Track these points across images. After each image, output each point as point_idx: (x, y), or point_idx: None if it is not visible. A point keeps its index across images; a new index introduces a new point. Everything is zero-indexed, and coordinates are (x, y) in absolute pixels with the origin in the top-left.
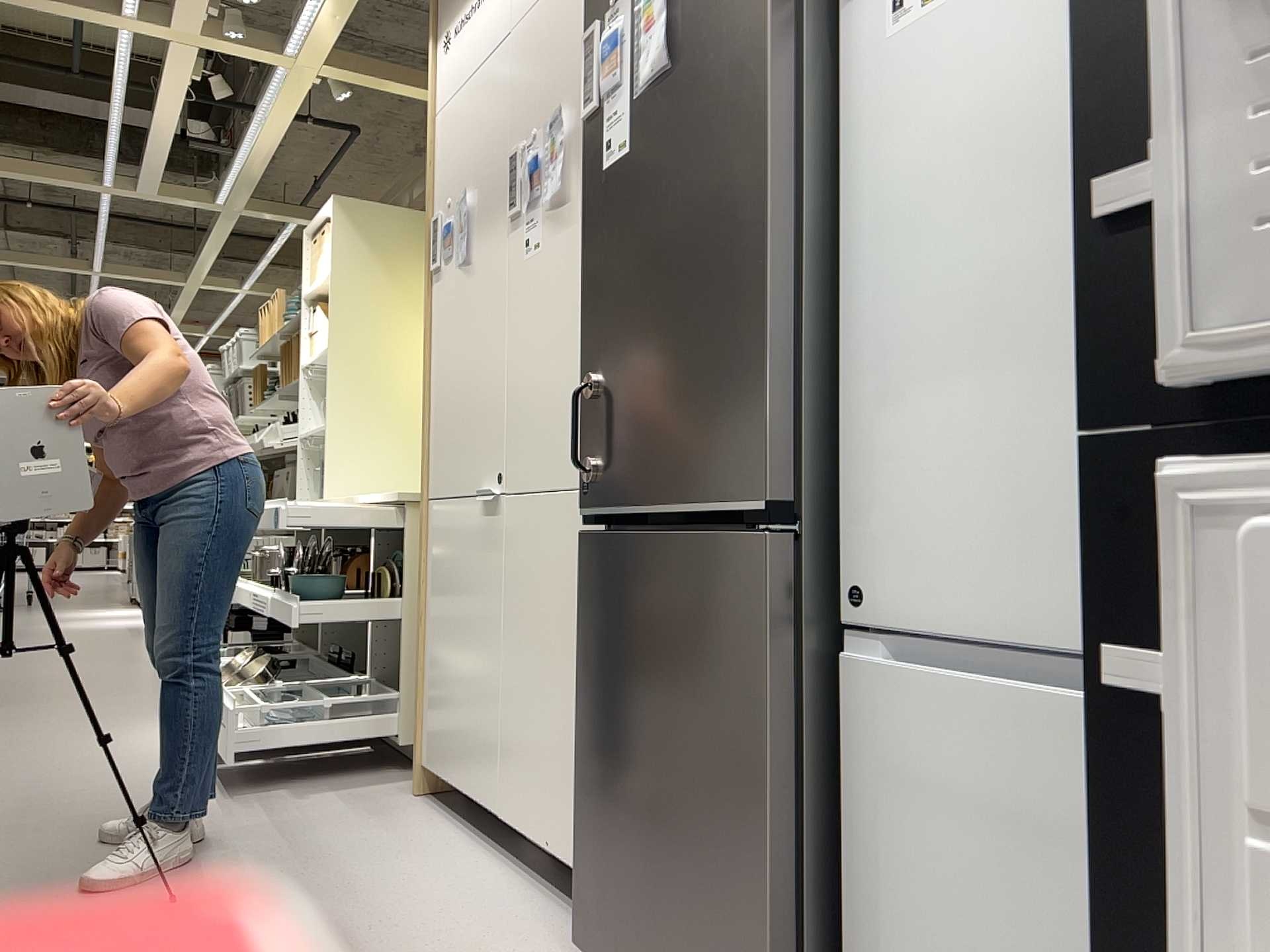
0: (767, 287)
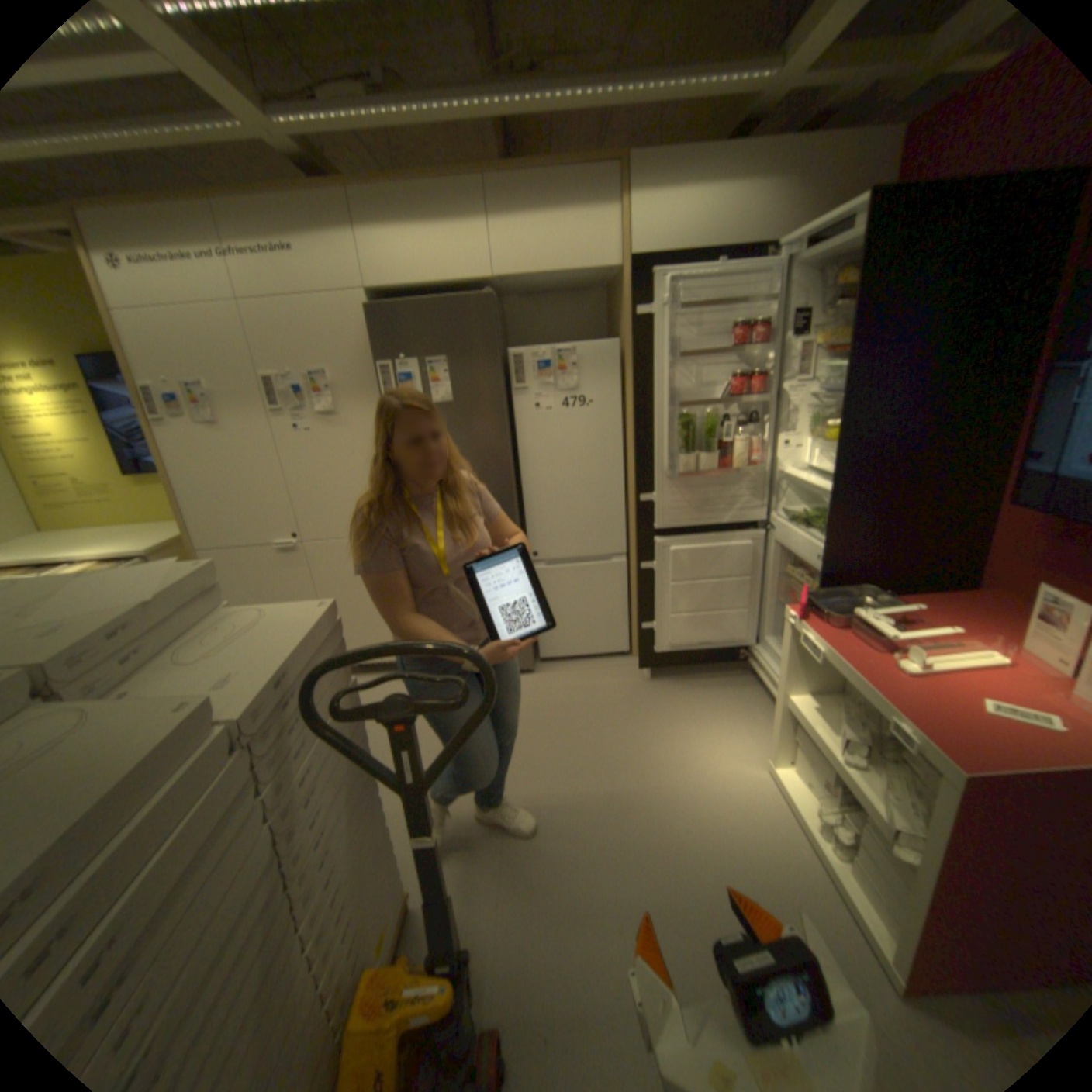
0: (511, 483)
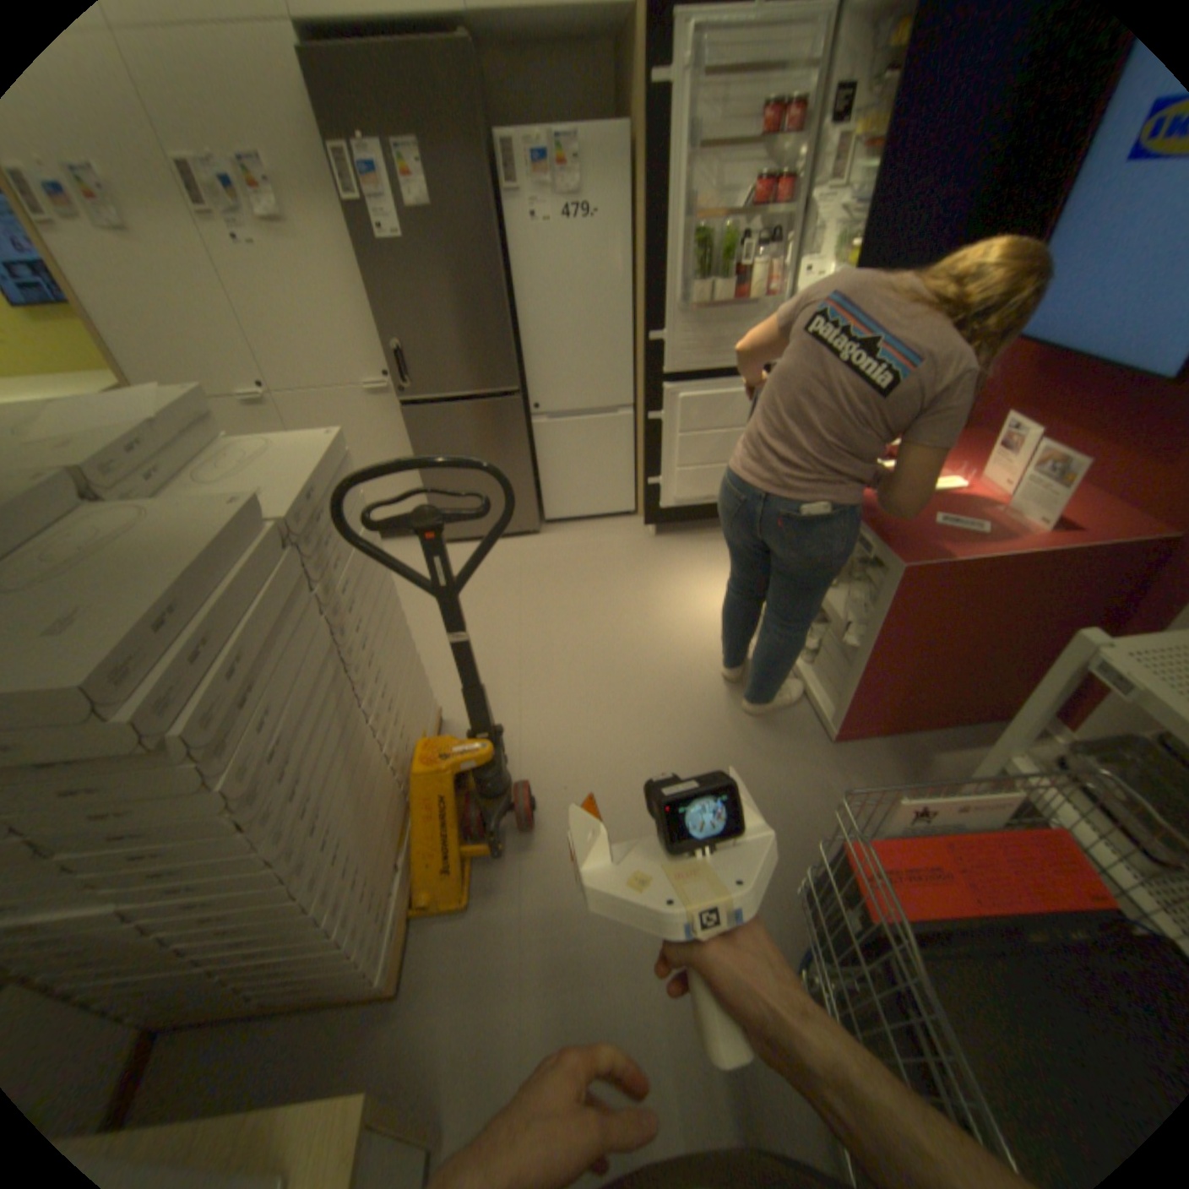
0: (506, 318)
